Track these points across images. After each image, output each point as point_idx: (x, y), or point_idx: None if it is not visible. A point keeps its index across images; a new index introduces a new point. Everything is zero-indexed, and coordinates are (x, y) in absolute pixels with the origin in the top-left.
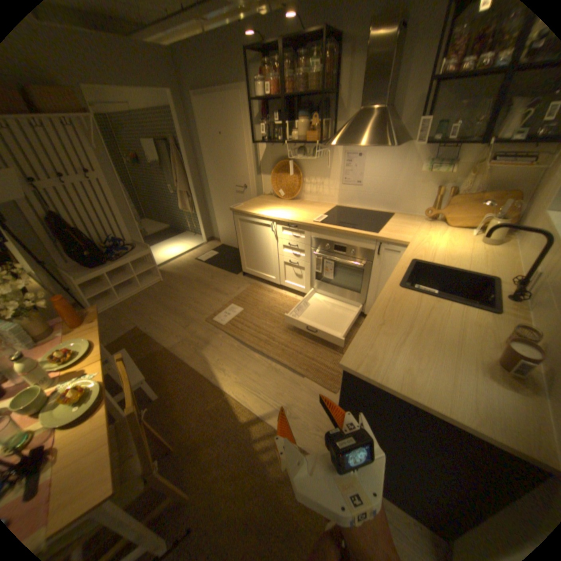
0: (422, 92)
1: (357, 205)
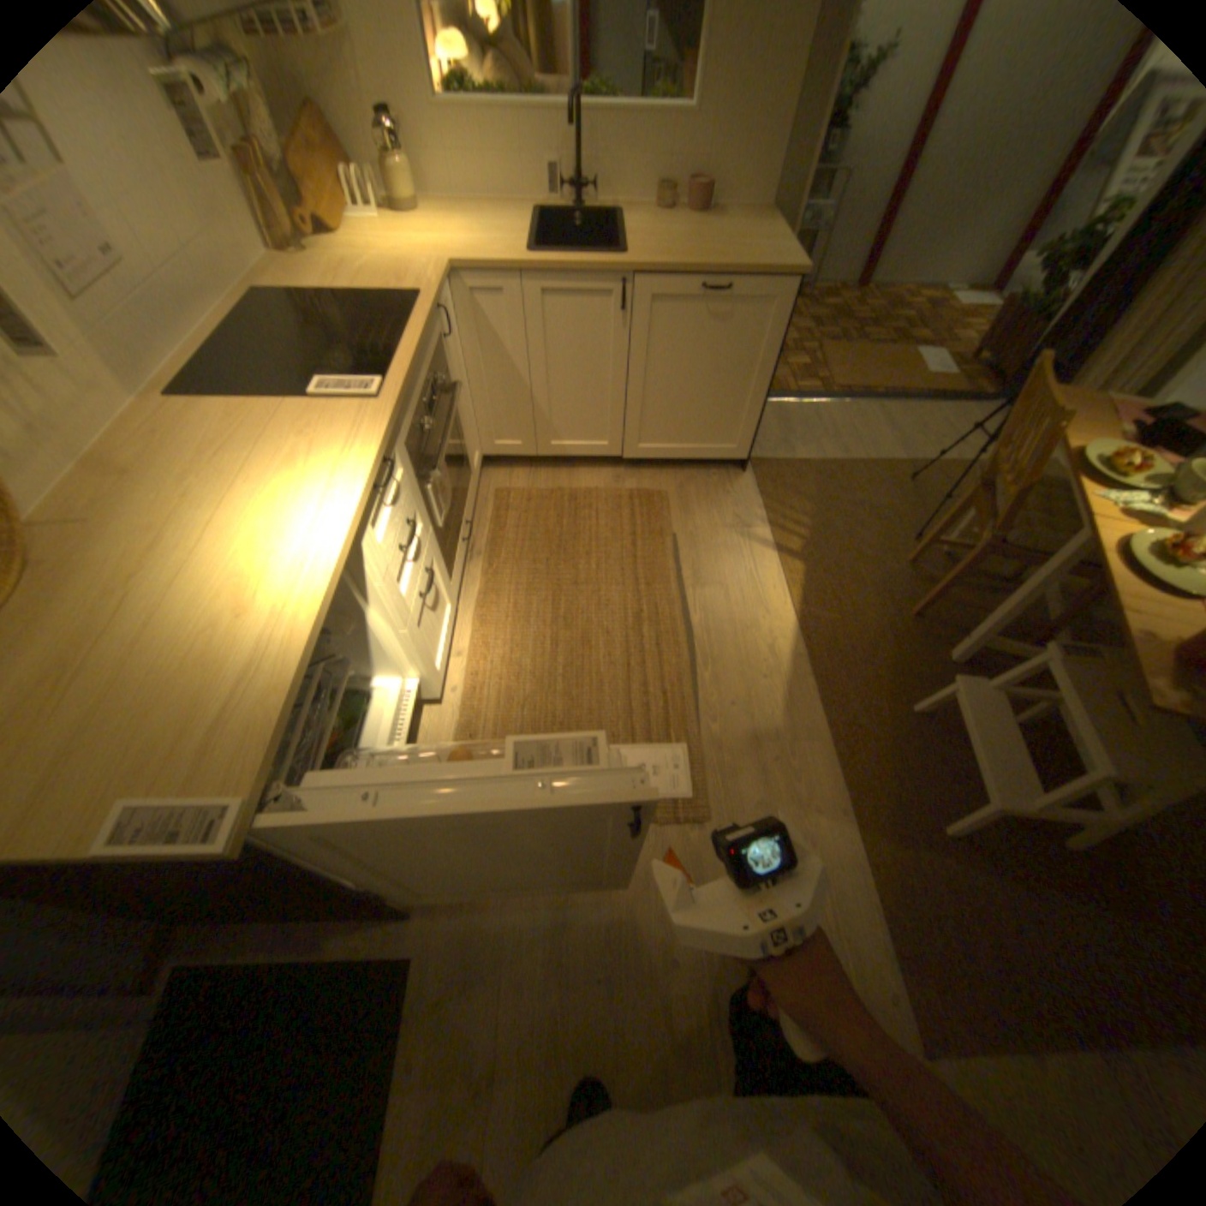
0: None
1: (171, 346)
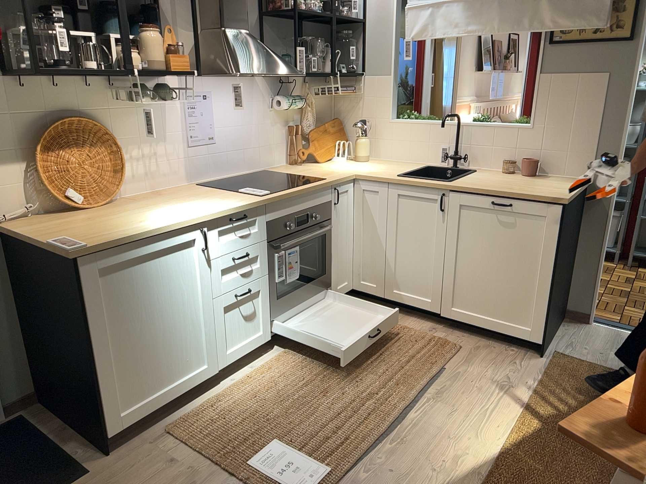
0: (251, 24)
1: (215, 176)
